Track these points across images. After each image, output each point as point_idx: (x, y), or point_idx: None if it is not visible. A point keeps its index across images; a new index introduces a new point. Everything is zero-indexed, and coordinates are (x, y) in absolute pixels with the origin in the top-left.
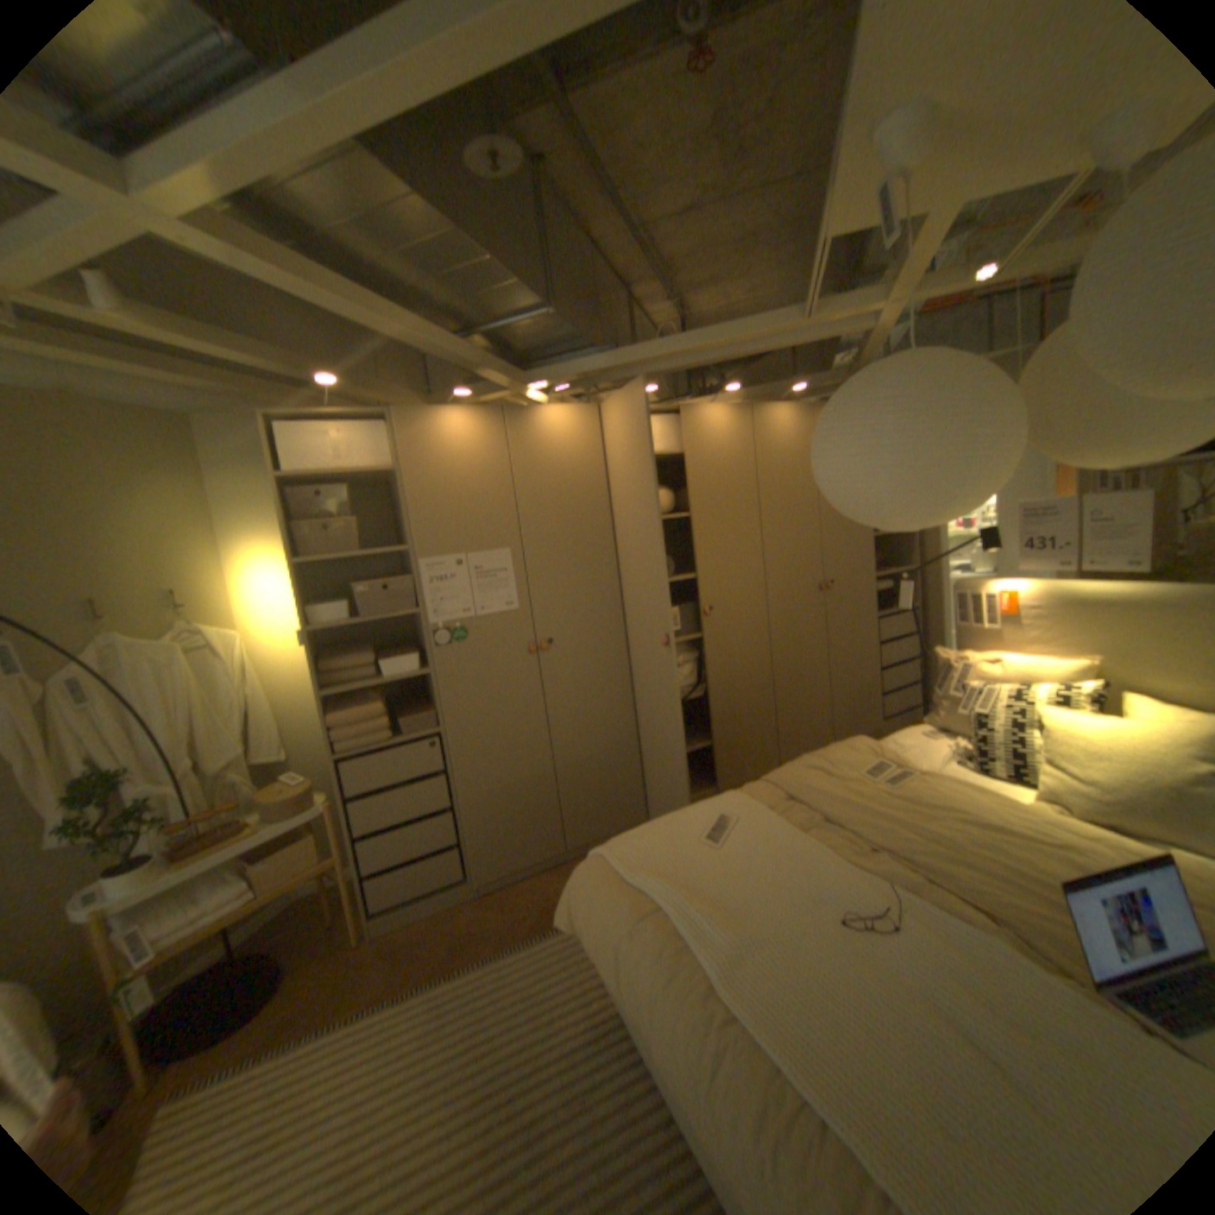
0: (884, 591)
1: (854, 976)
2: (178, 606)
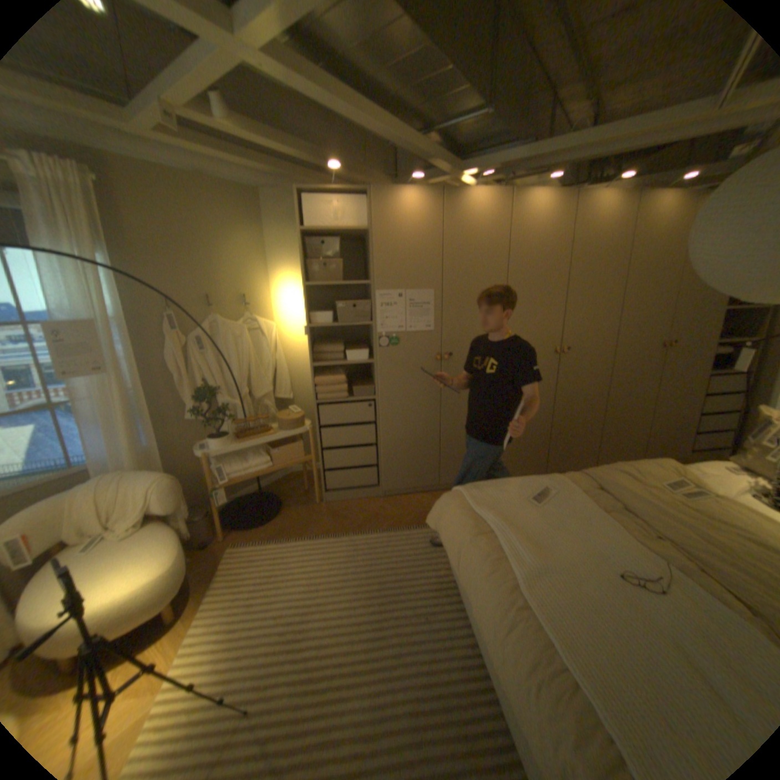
0: (722, 355)
1: (620, 611)
2: (245, 304)
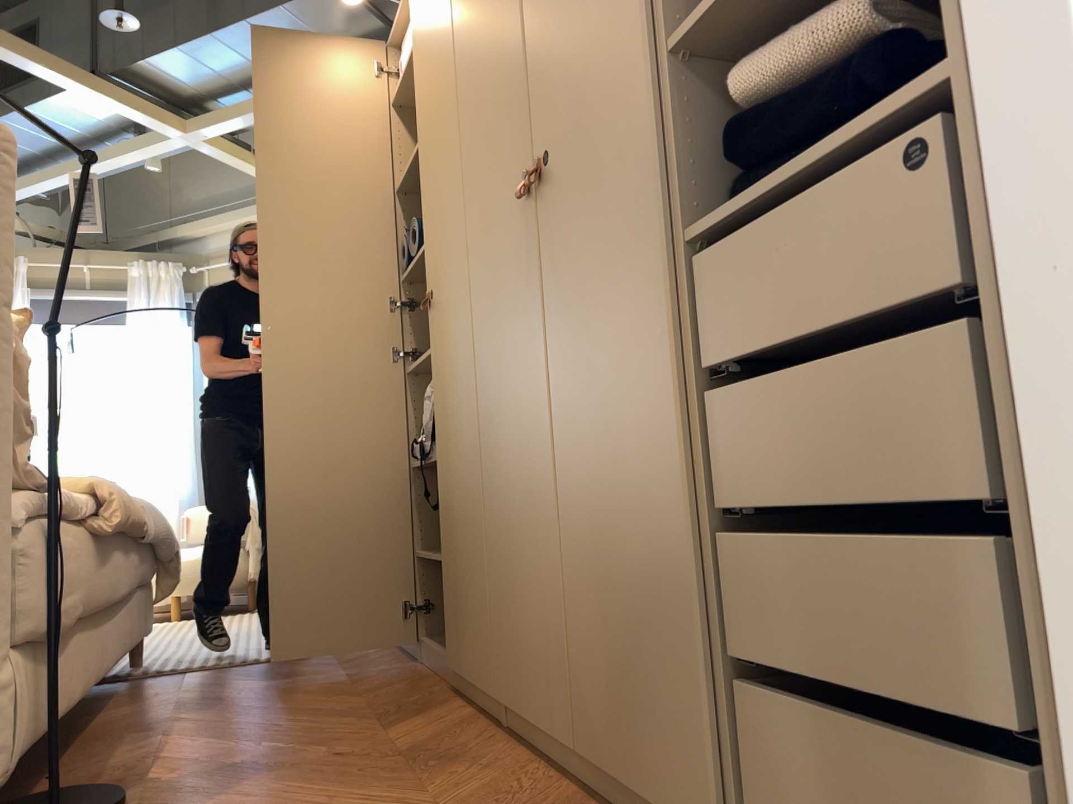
0: (808, 88)
1: None
2: None
